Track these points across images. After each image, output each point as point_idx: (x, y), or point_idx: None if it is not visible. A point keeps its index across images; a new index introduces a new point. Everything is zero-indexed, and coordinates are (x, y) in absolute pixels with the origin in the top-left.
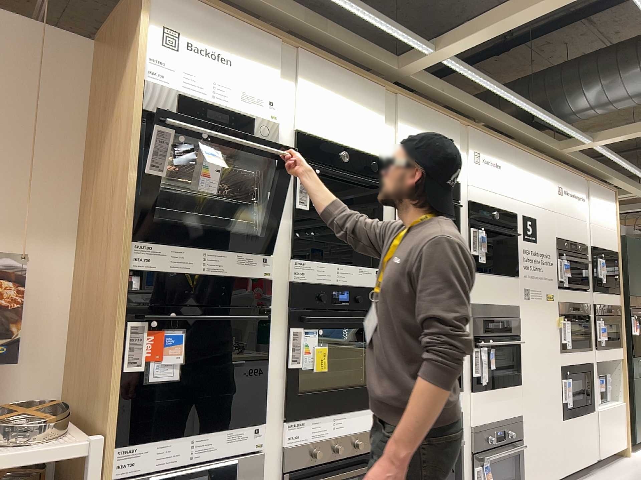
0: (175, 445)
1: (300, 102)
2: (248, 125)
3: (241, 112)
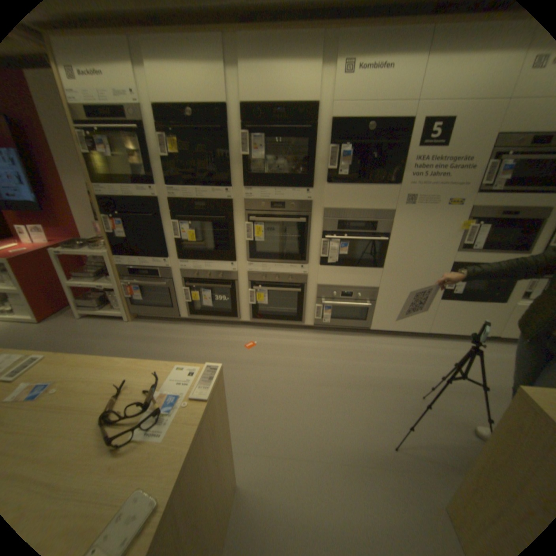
0: (131, 262)
1: (148, 79)
2: (117, 110)
3: (112, 103)
